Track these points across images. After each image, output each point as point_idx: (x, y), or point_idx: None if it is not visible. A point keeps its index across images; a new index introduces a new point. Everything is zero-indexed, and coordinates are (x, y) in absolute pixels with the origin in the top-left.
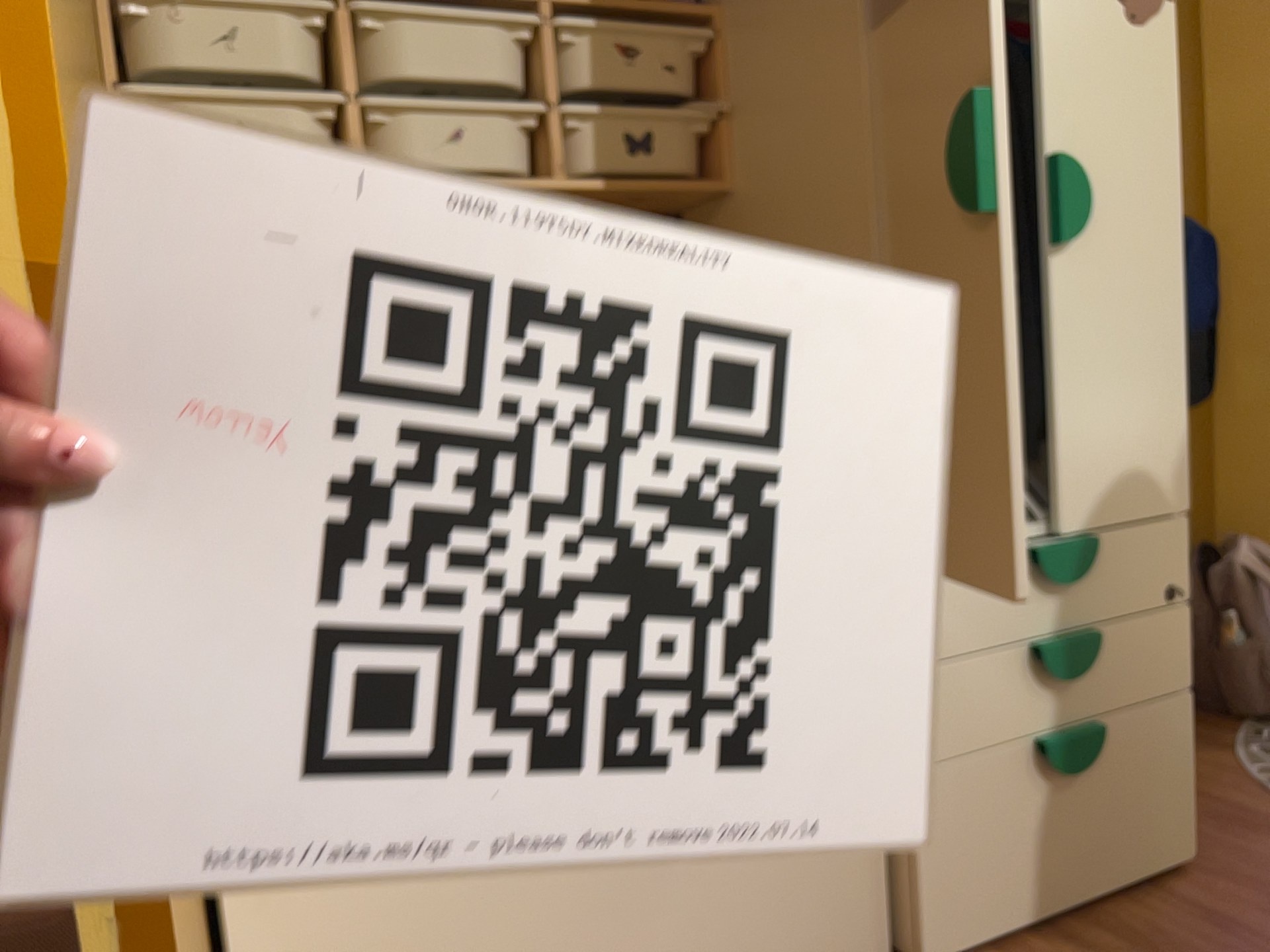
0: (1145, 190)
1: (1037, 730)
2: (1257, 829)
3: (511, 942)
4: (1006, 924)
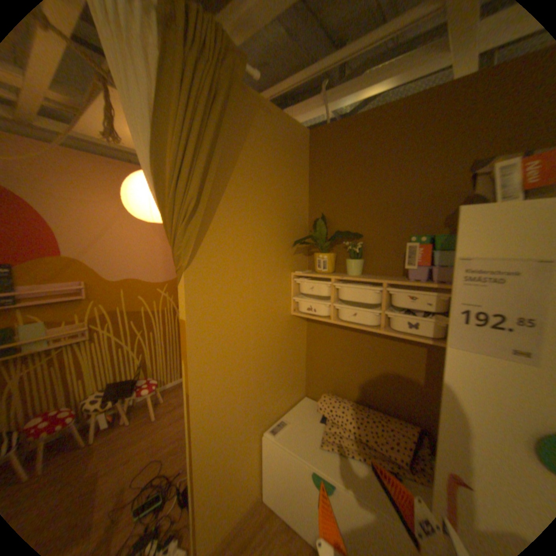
0: None
1: None
2: None
3: (303, 503)
4: None
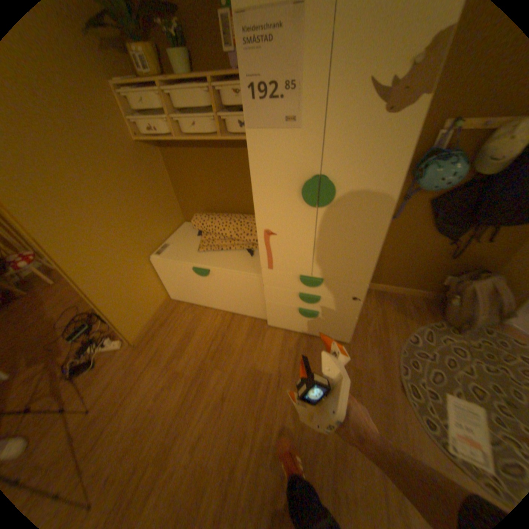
0: (374, 190)
1: (298, 306)
2: (378, 347)
3: (195, 289)
4: (287, 328)
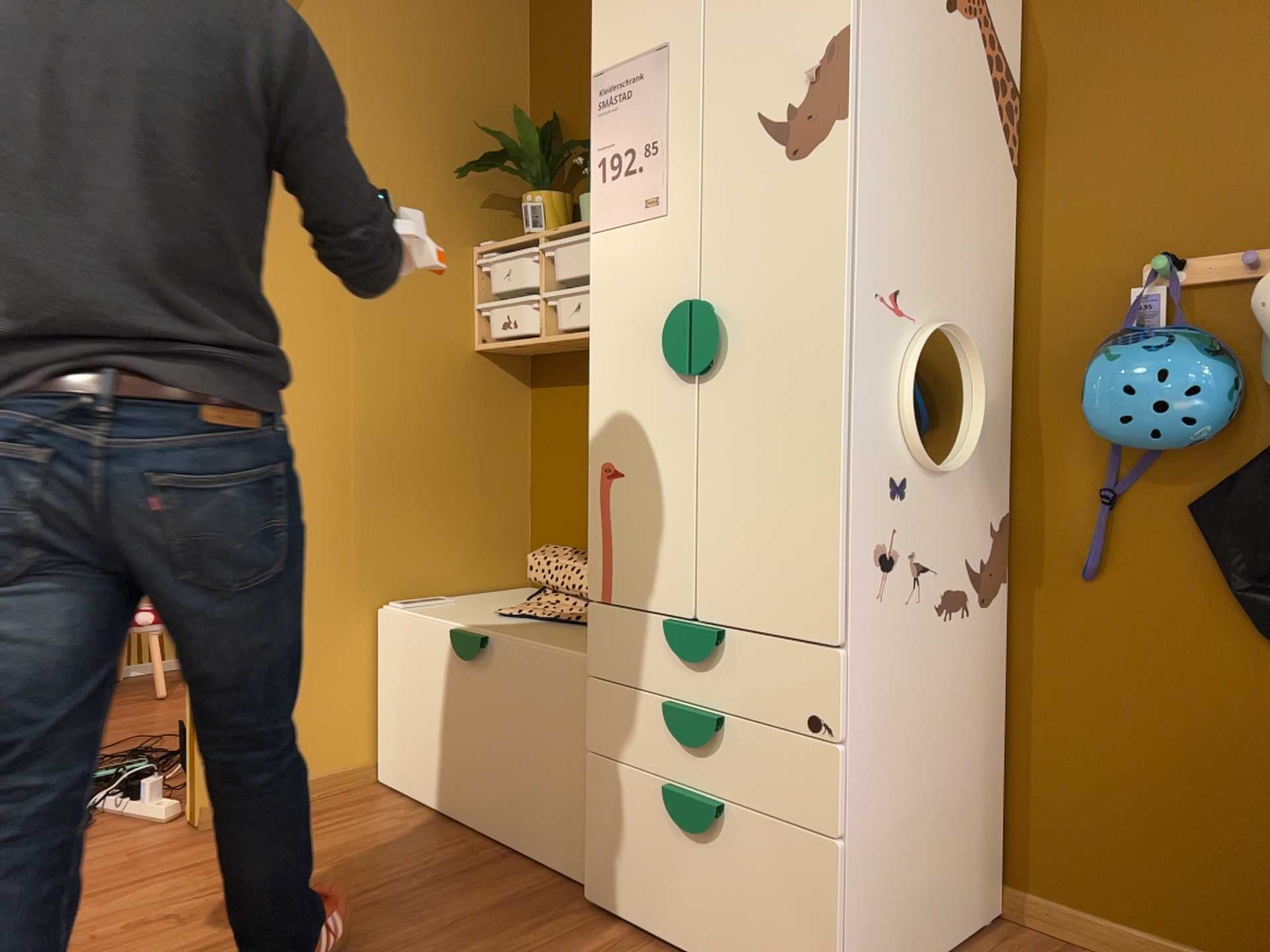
0: (796, 317)
1: (667, 775)
2: None
3: (441, 725)
4: (637, 918)
